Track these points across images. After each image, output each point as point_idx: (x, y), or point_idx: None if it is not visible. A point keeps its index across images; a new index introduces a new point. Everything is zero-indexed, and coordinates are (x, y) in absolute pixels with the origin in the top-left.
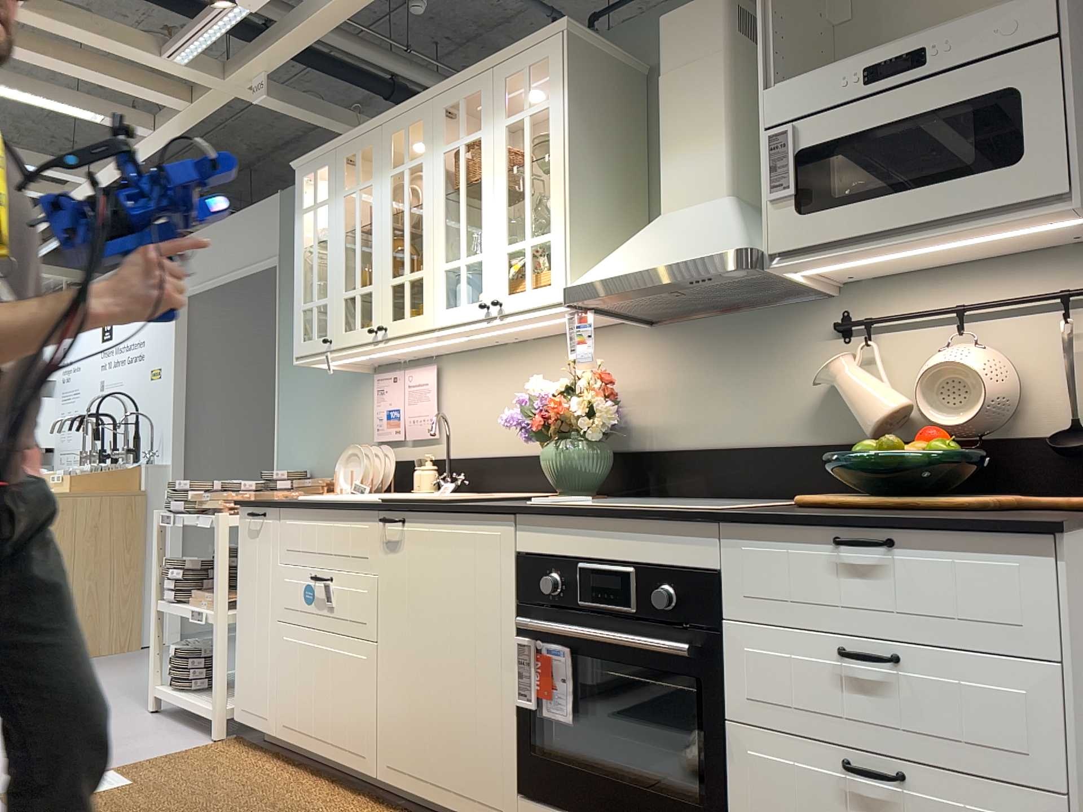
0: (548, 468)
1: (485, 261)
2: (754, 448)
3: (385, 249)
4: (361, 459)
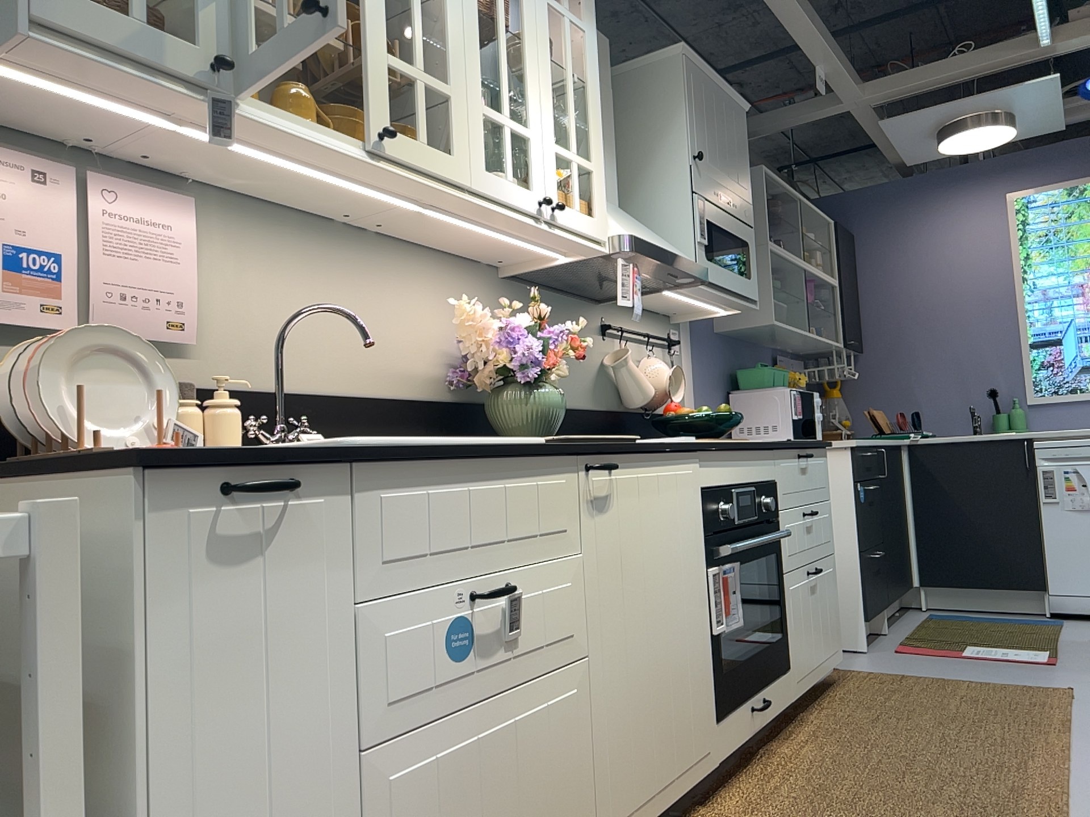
0: (536, 413)
1: (536, 145)
2: (573, 409)
3: None
4: (106, 365)
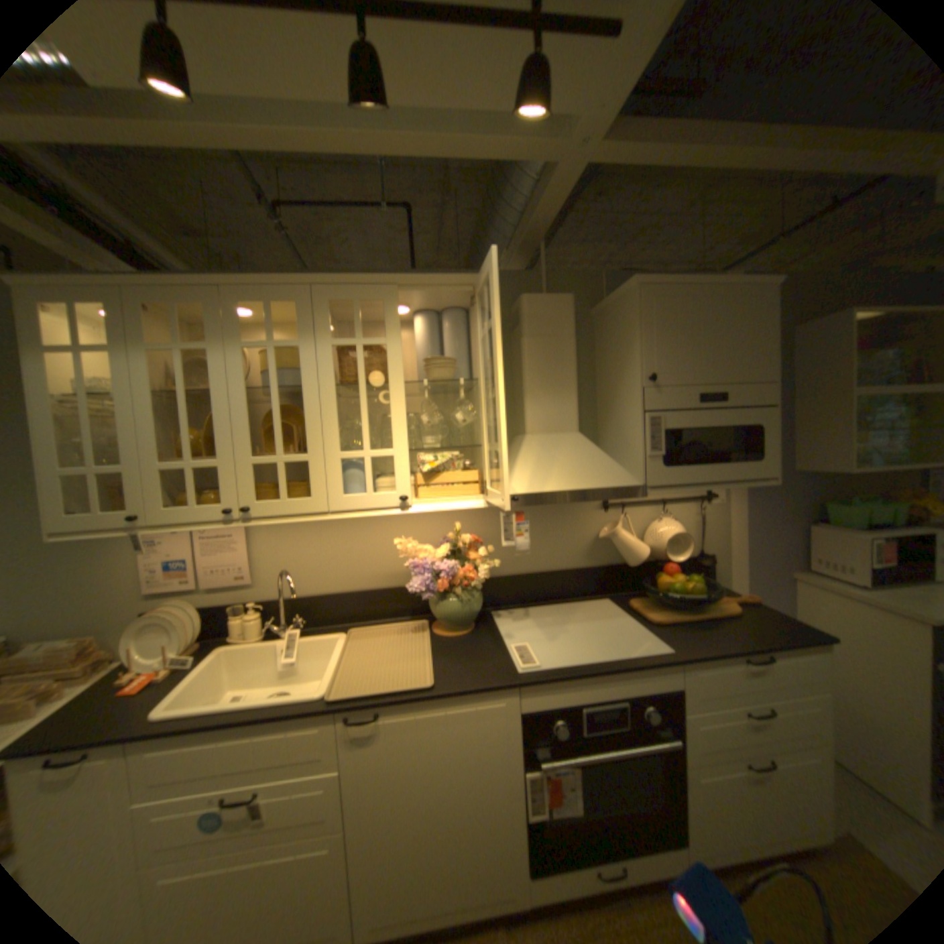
0: (444, 616)
1: (399, 459)
2: (556, 573)
3: (240, 425)
4: (161, 627)
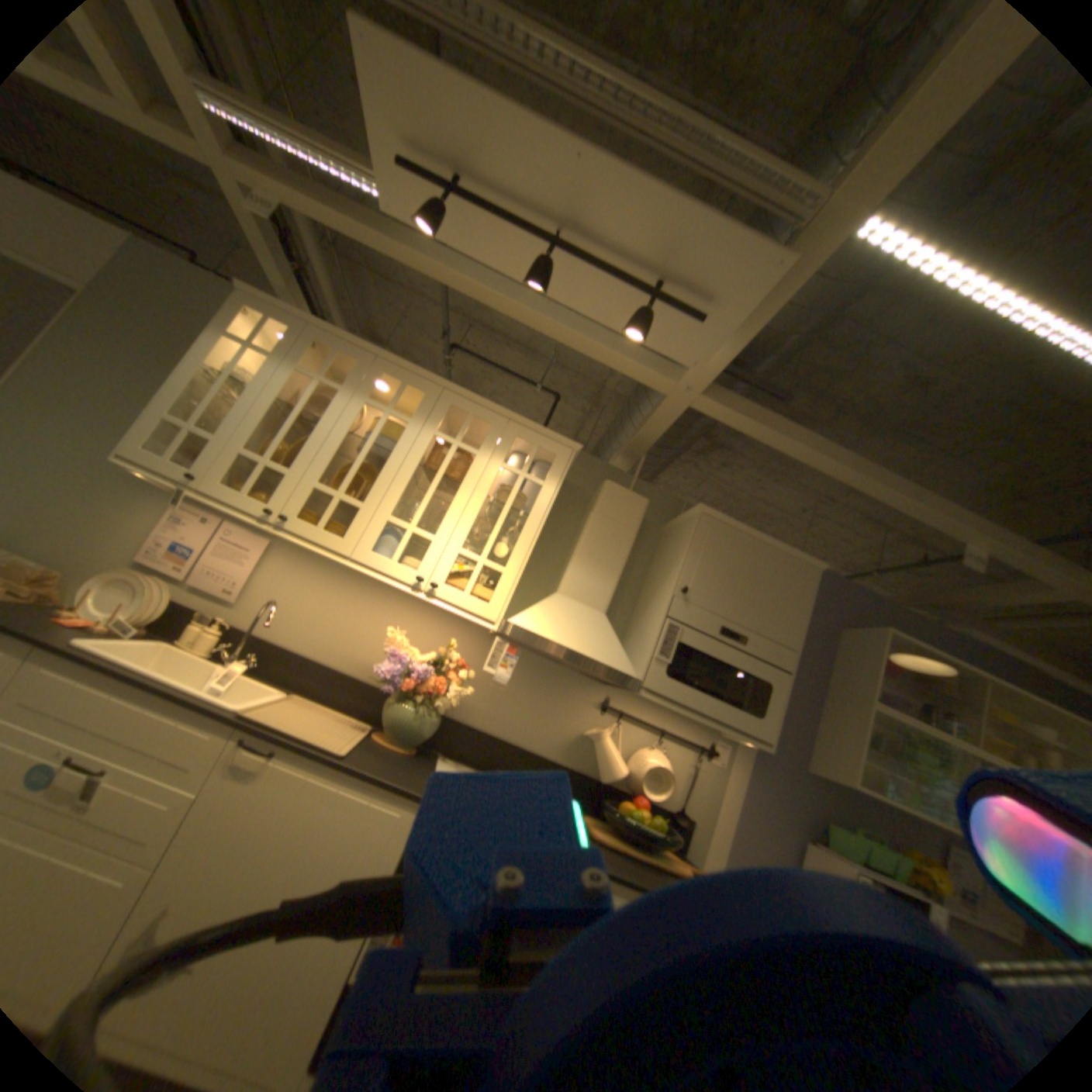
0: (393, 721)
1: (435, 547)
2: (525, 753)
3: (326, 456)
4: (134, 592)
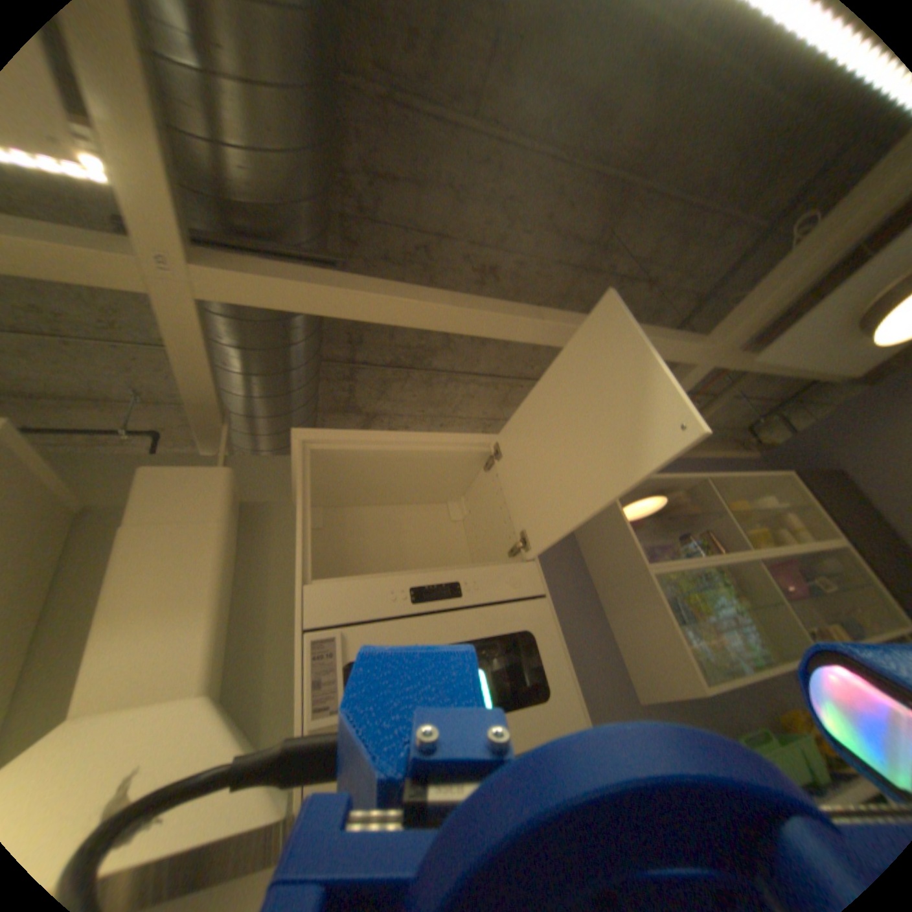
0: None
1: None
2: None
3: None
4: None
